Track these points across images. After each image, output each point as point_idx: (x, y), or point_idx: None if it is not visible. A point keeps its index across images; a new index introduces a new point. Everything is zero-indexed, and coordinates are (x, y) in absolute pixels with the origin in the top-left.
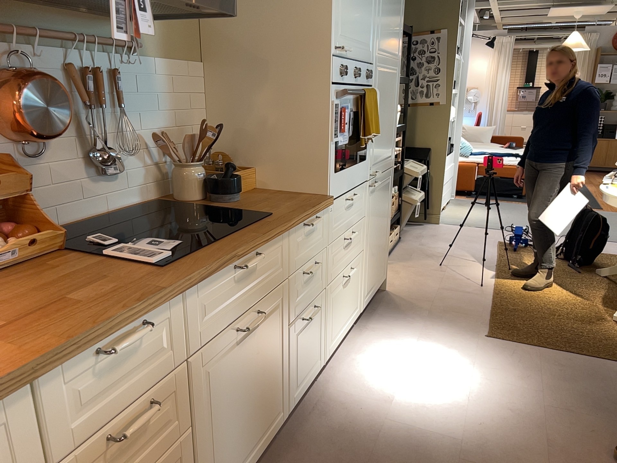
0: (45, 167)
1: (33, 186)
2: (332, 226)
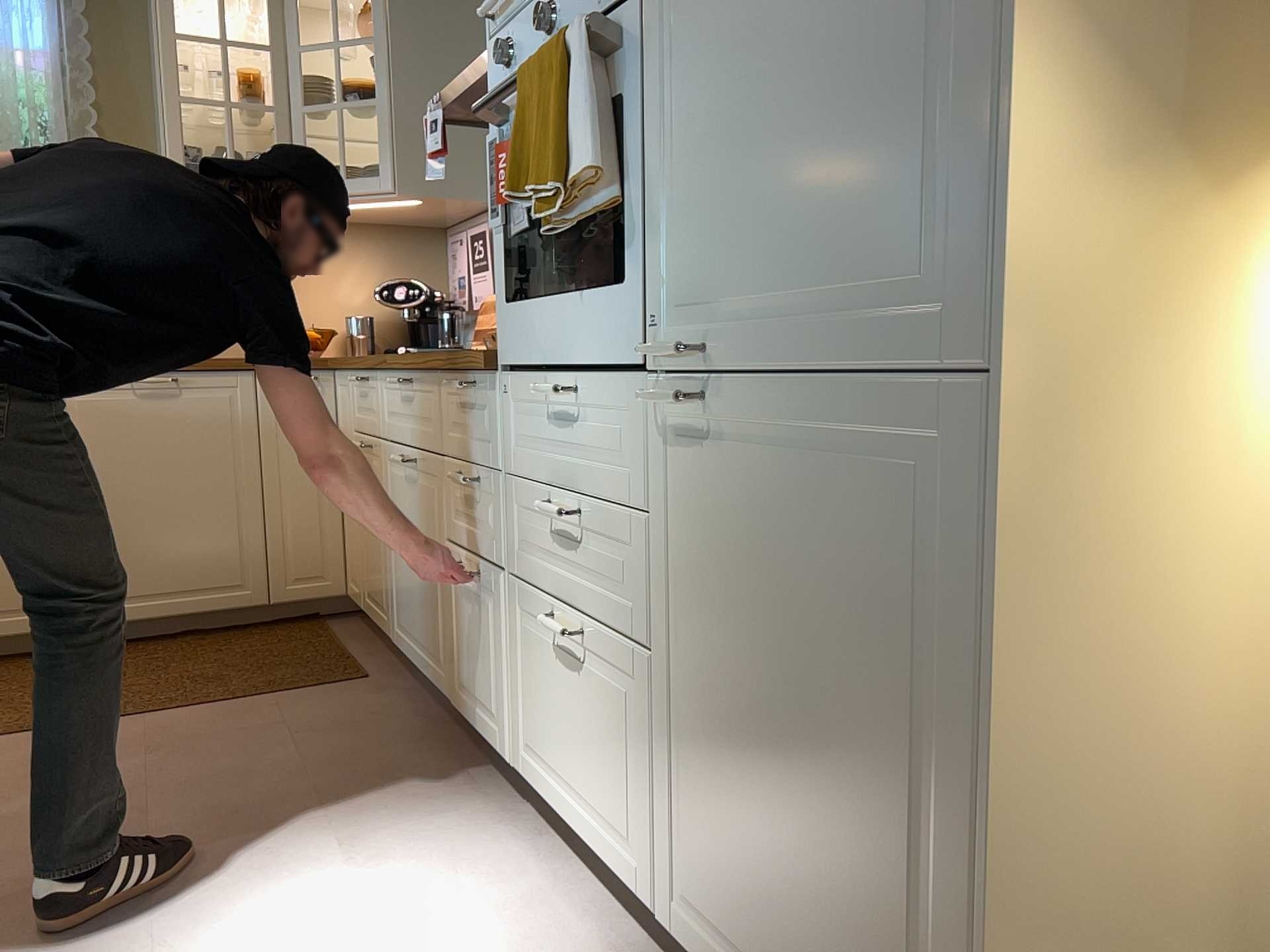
0: None
1: None
2: (514, 435)
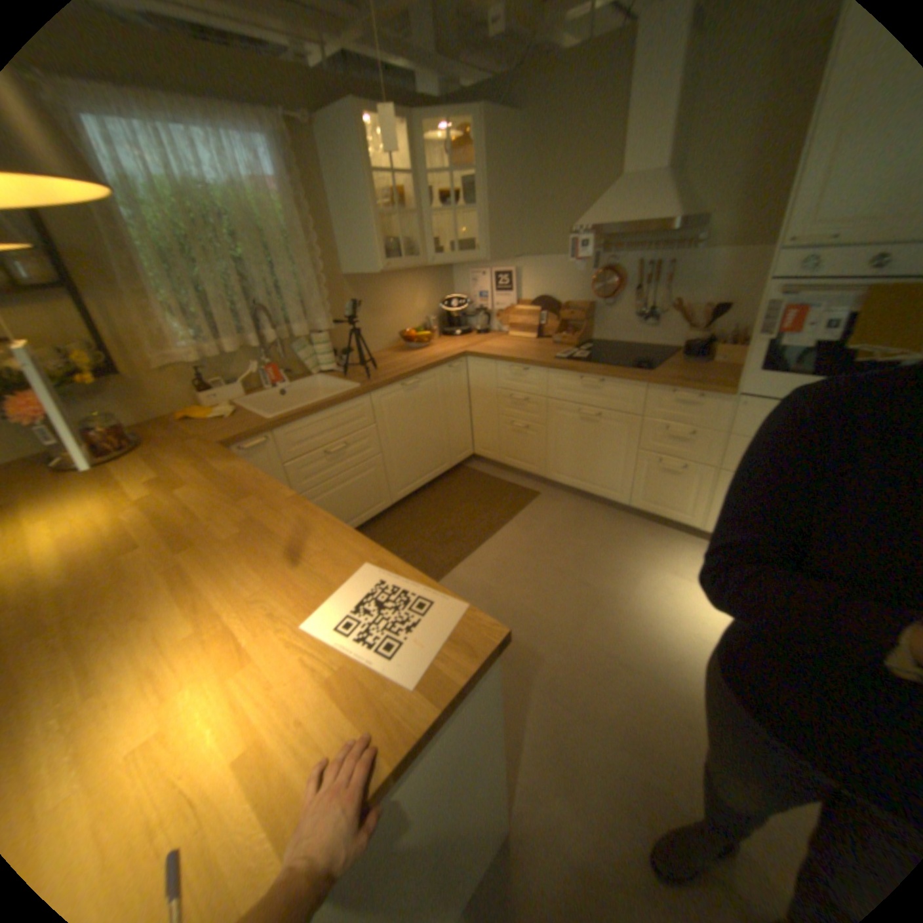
0: (614, 312)
1: (606, 319)
2: (744, 421)
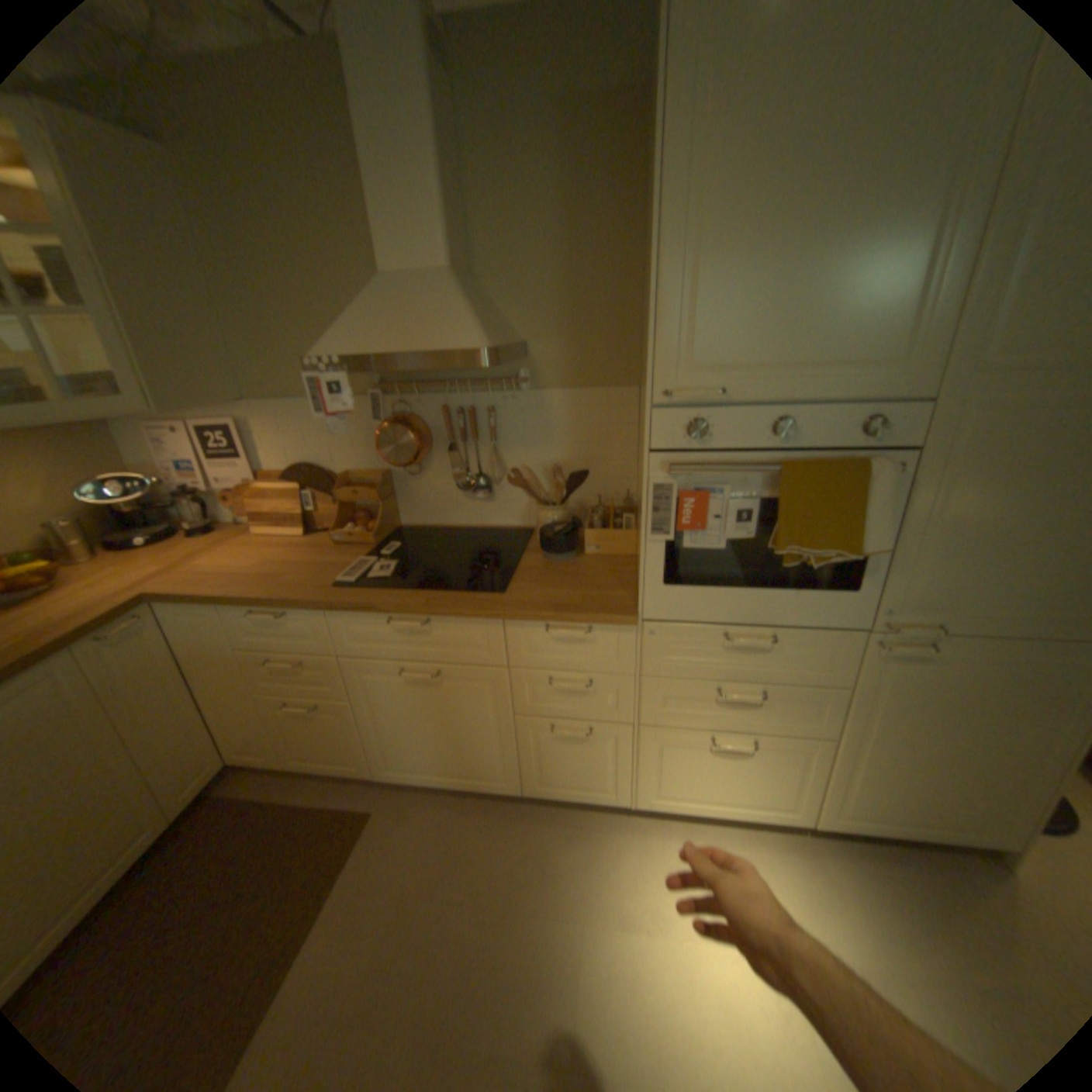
0: (426, 484)
1: (417, 495)
2: (658, 657)
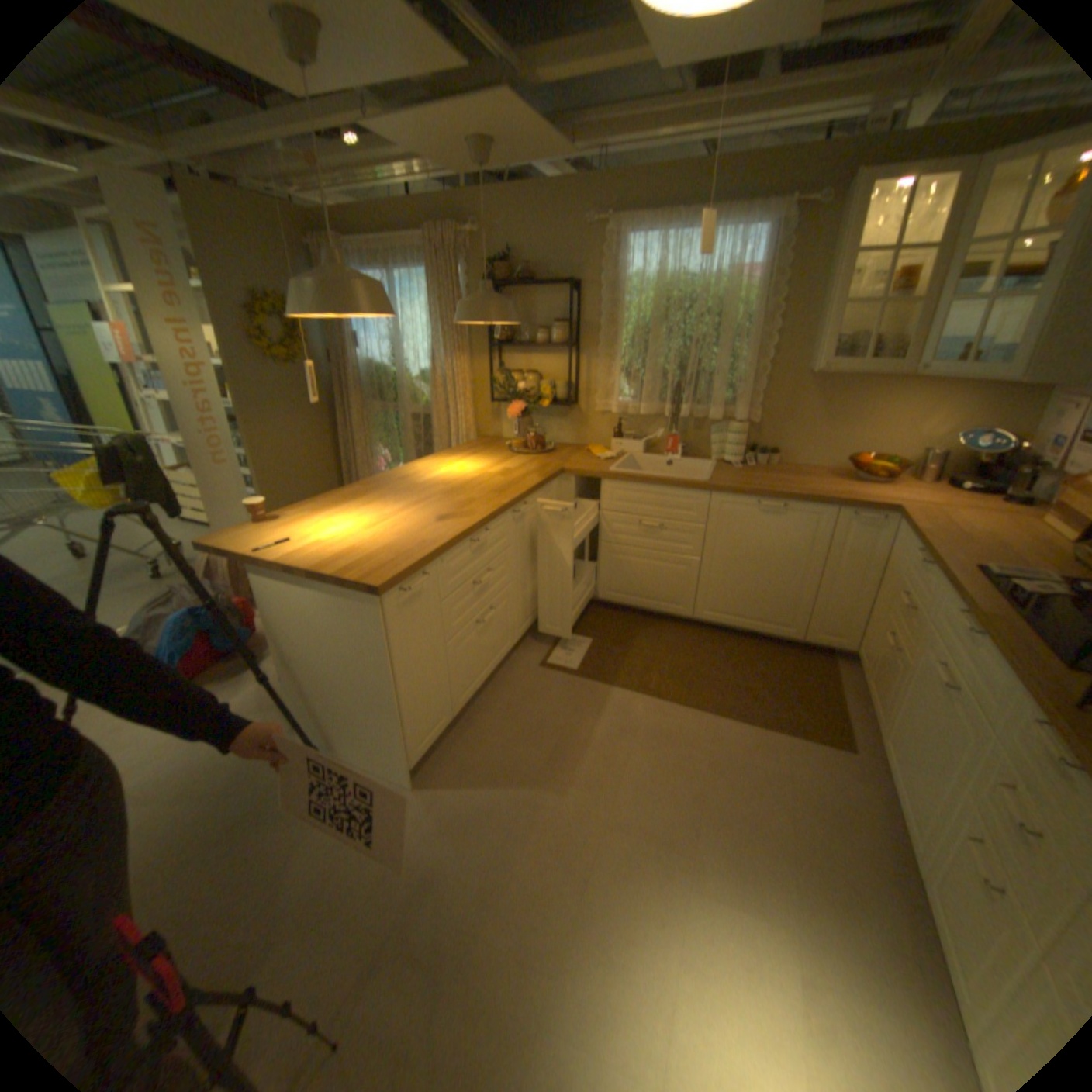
0: None
1: None
2: None
